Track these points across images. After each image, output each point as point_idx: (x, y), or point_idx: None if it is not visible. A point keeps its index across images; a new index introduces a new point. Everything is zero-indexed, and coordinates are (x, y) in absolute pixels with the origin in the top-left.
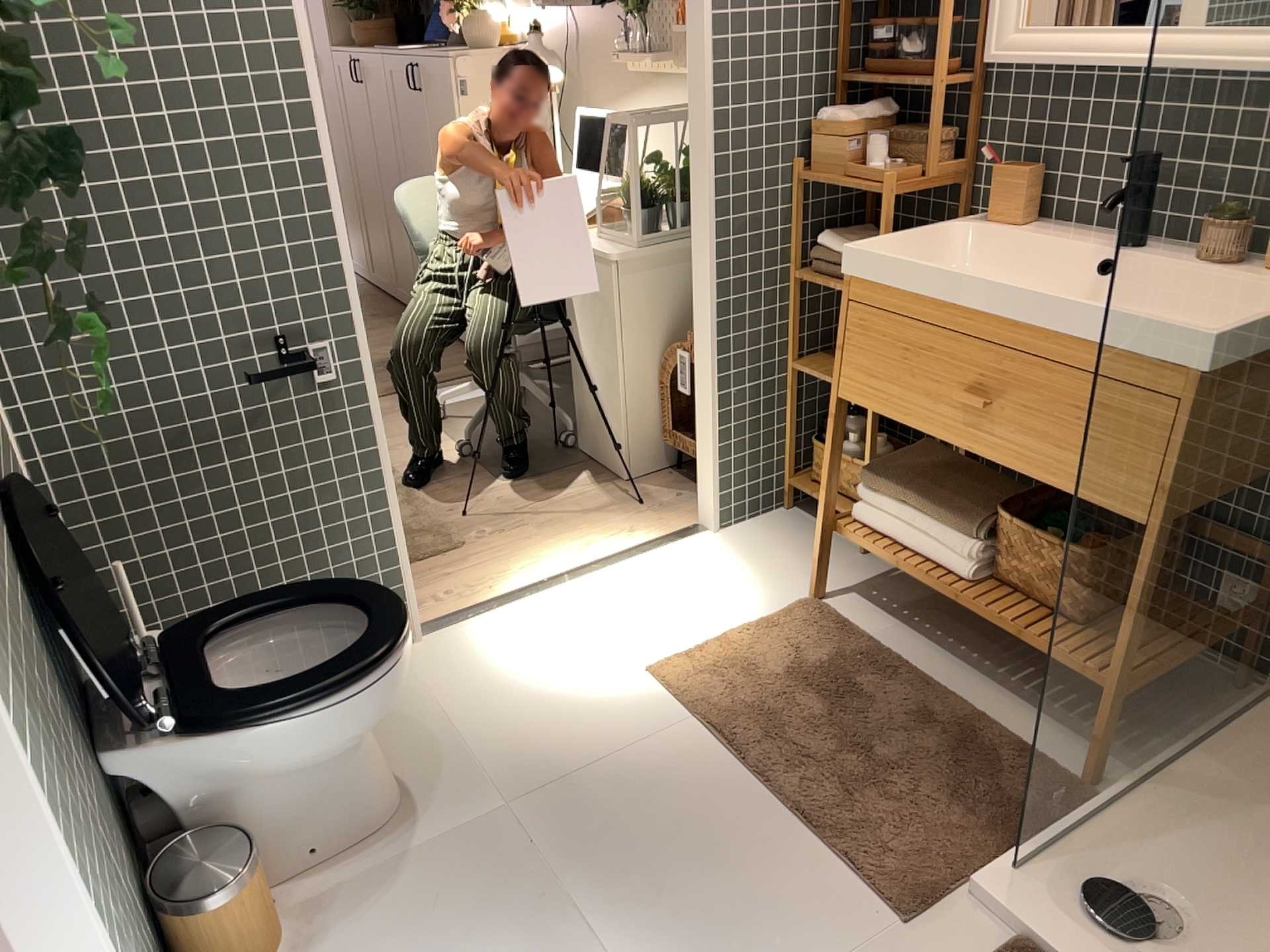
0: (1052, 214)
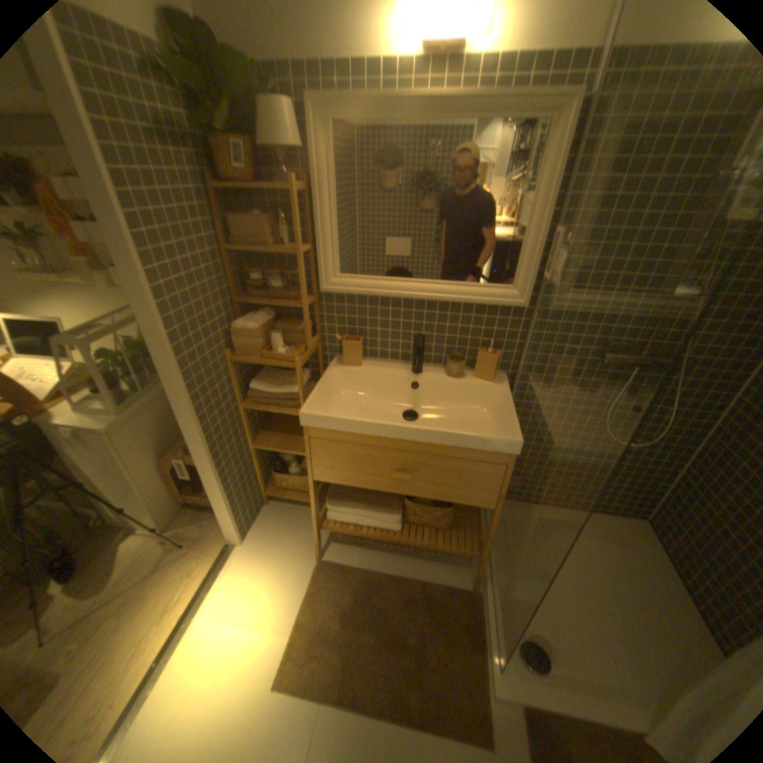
0: (367, 352)
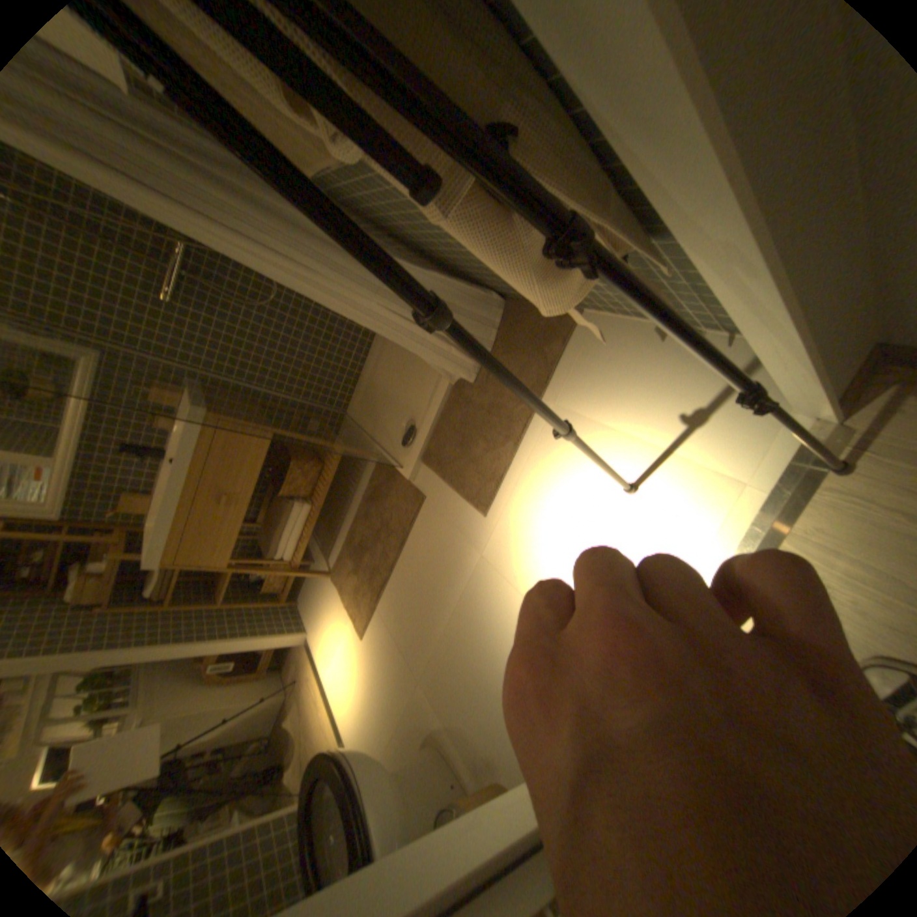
0: (145, 491)
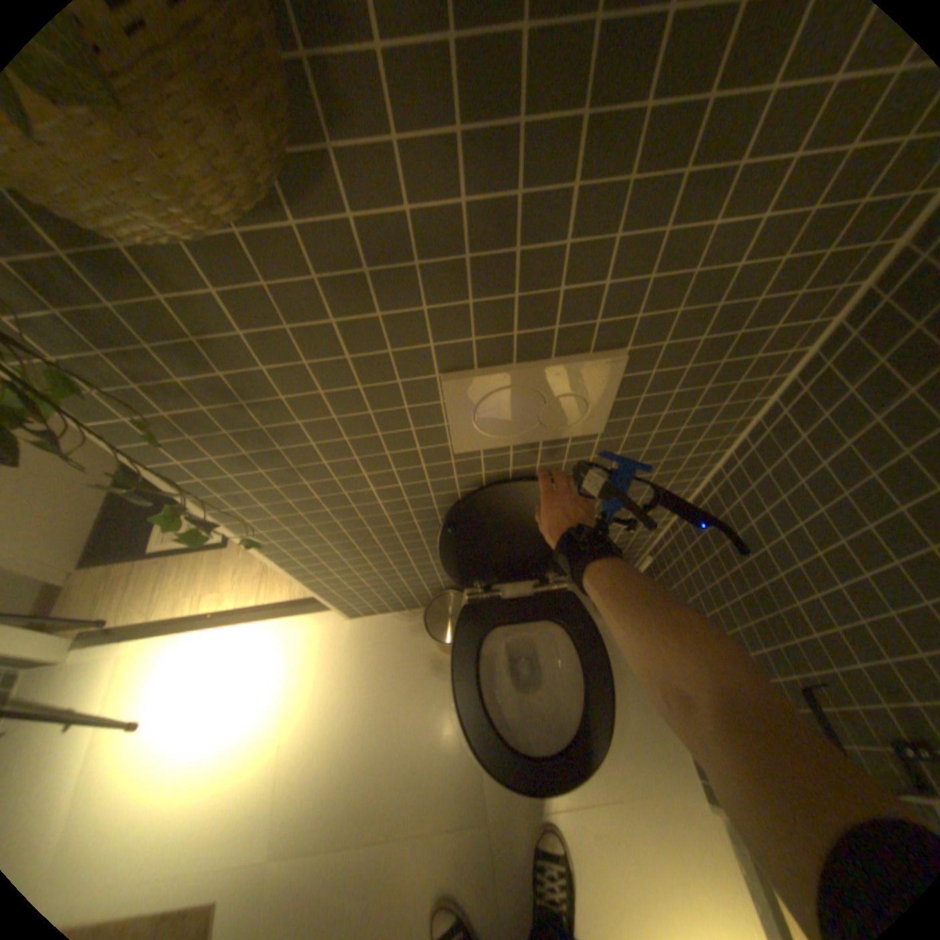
0: None
